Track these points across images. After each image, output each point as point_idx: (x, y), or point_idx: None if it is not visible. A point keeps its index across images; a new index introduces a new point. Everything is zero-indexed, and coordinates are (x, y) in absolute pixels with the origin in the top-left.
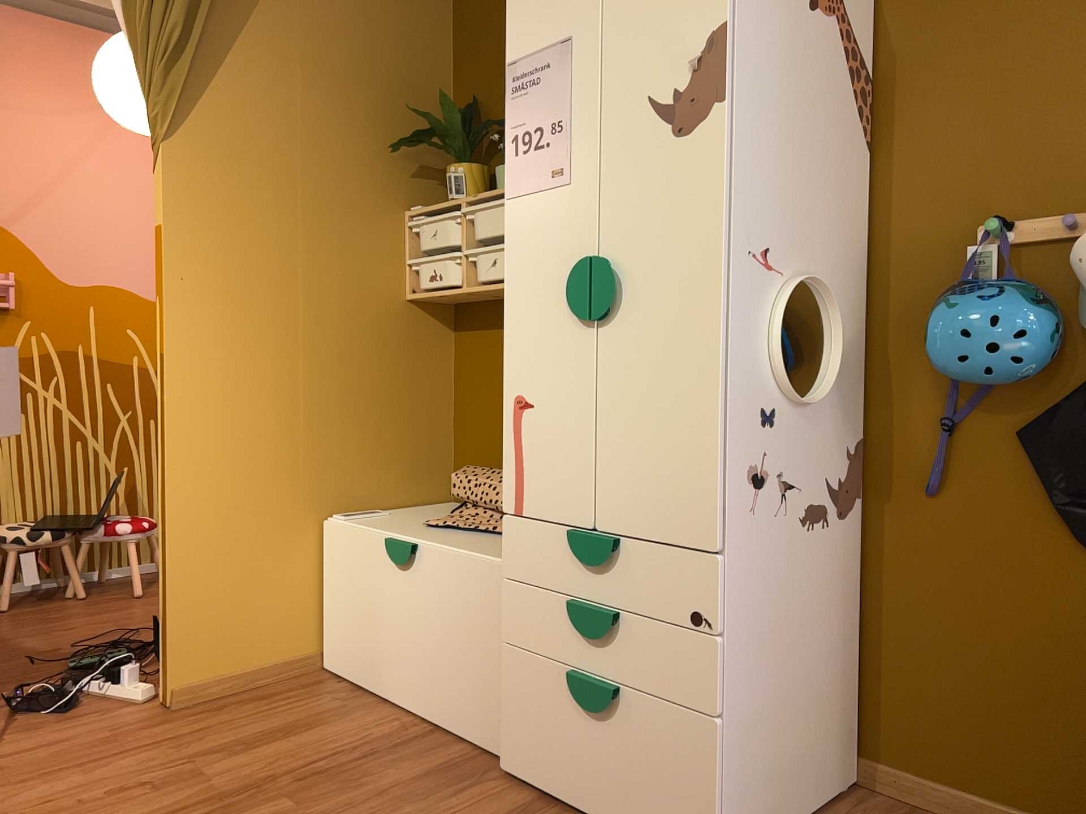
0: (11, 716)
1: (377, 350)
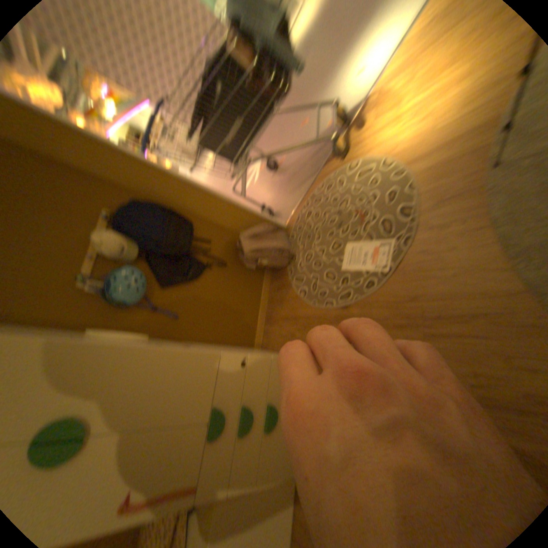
0: None
1: None
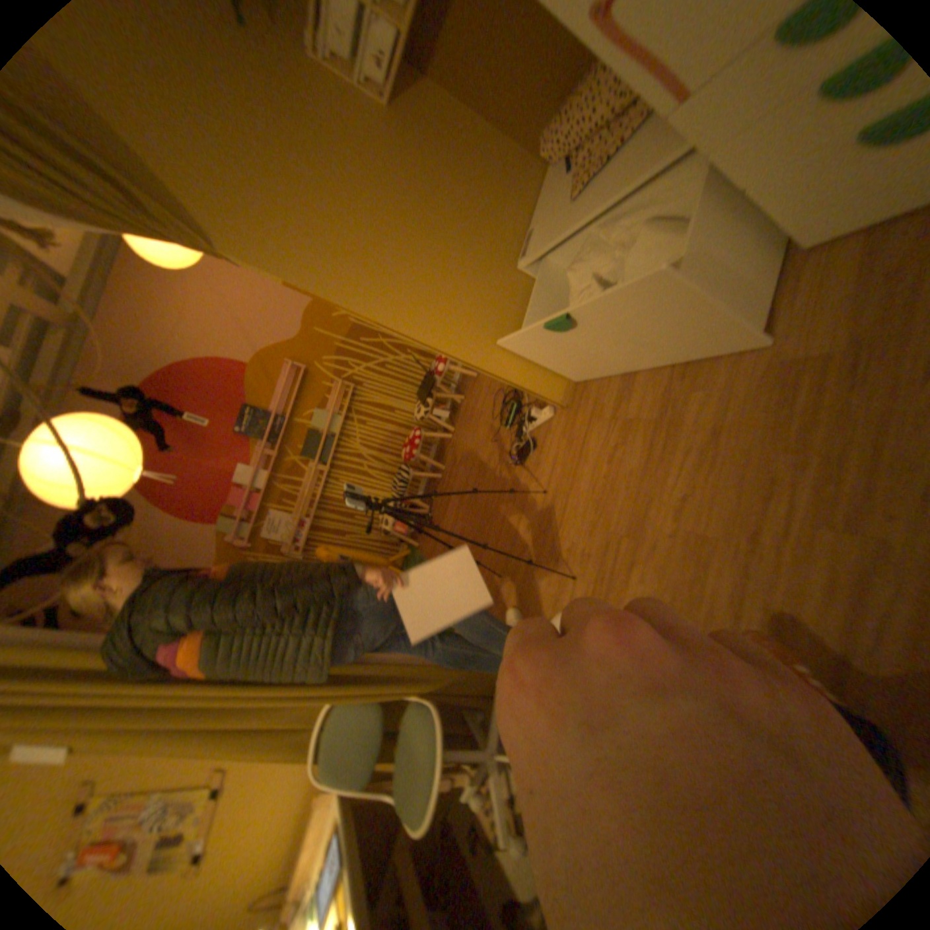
0: (524, 465)
1: (419, 159)
